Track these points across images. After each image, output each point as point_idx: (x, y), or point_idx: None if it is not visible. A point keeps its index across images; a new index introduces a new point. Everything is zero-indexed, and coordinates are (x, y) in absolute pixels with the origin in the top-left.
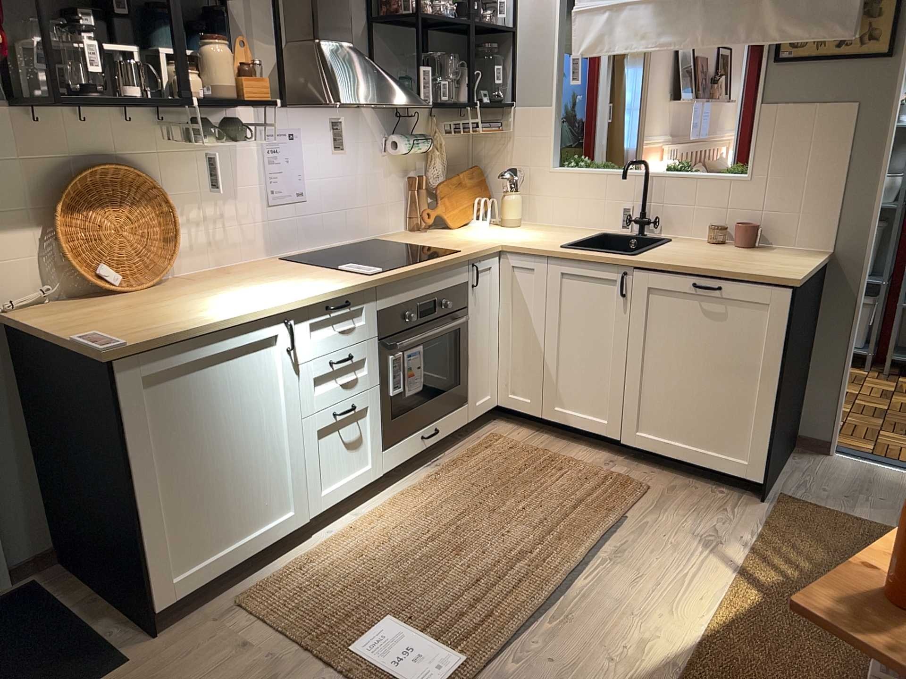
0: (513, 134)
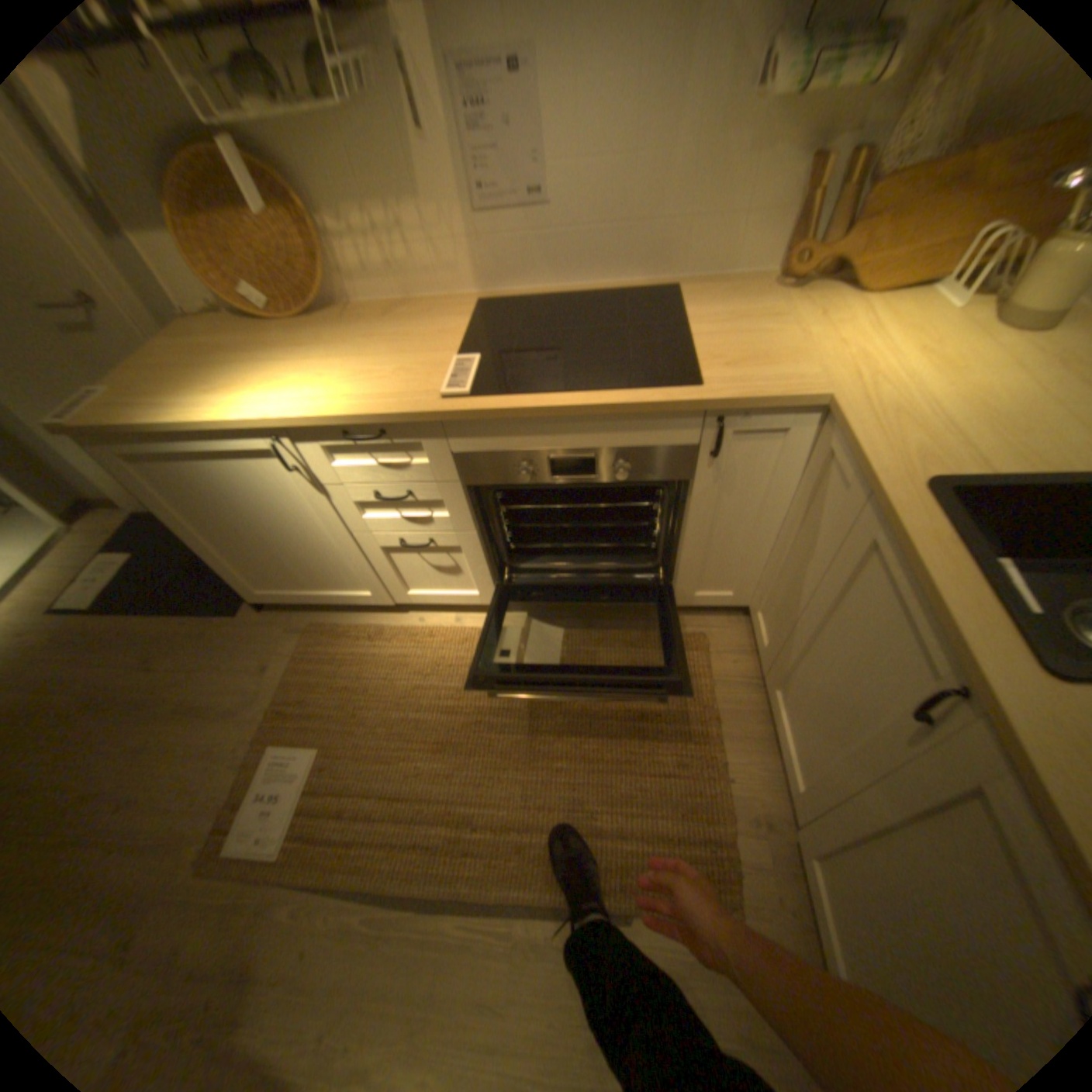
0: None
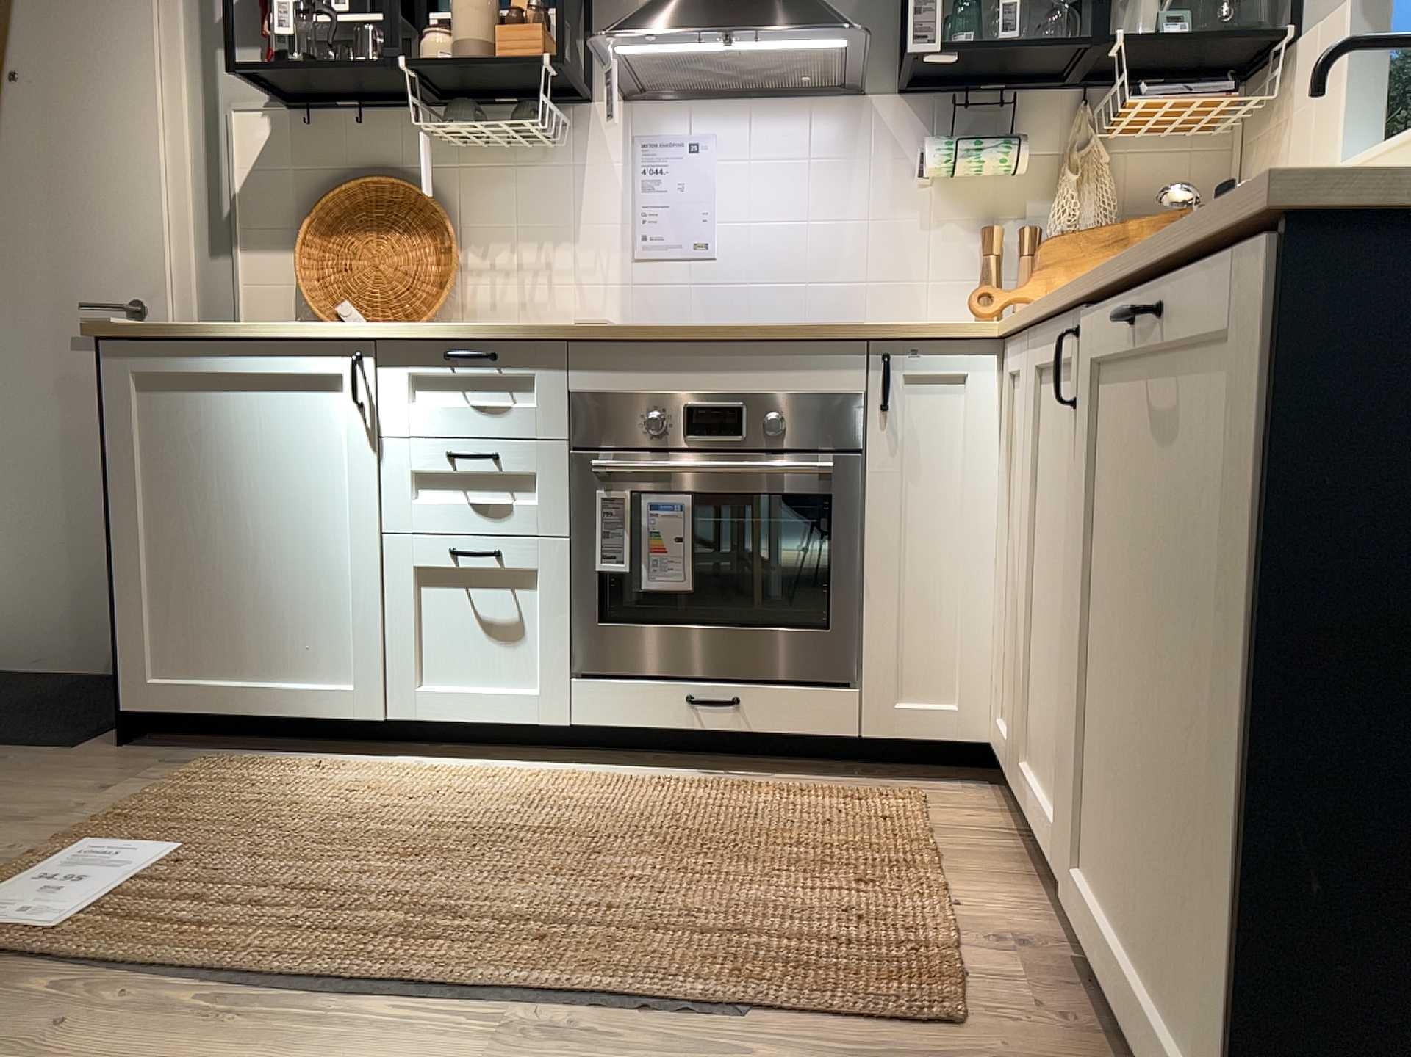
0: (1287, 112)
